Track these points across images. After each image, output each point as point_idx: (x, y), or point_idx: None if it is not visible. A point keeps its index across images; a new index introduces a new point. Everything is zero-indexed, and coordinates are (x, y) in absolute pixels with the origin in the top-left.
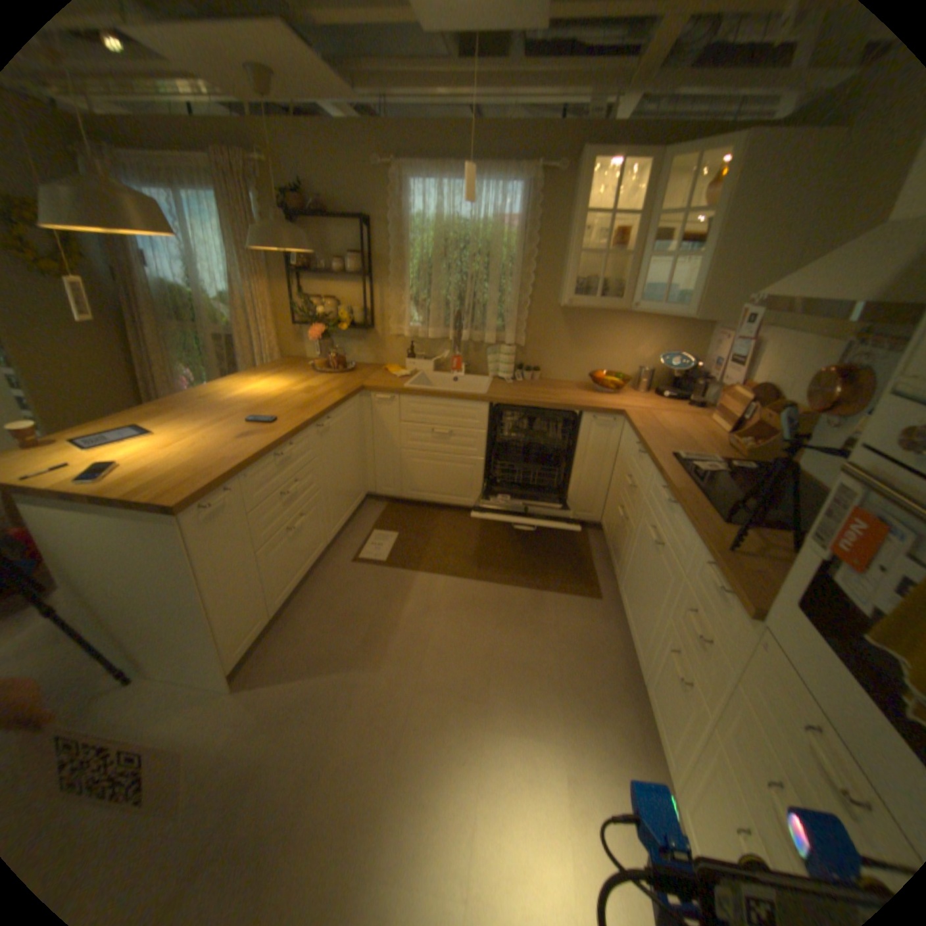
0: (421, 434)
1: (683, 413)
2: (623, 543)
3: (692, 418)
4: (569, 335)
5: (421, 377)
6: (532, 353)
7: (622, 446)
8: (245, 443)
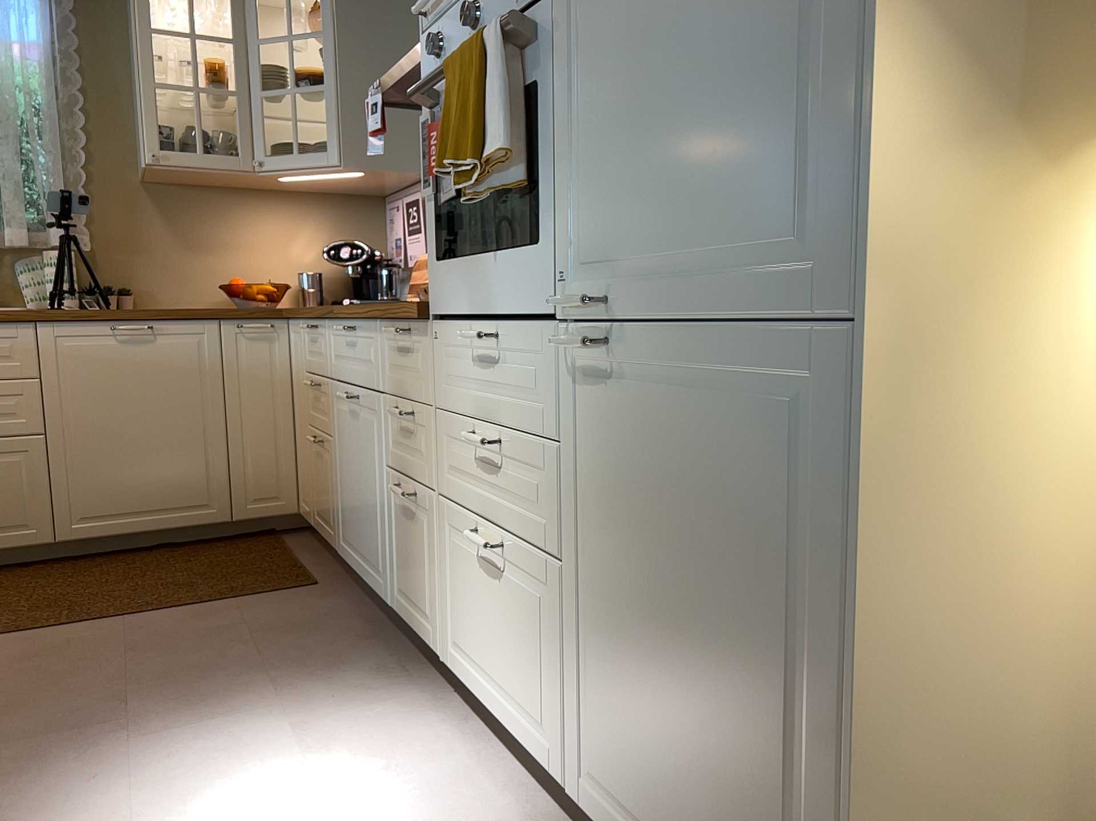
0: None
1: None
2: (326, 482)
3: None
4: (172, 231)
5: None
6: (111, 265)
7: (294, 361)
8: None
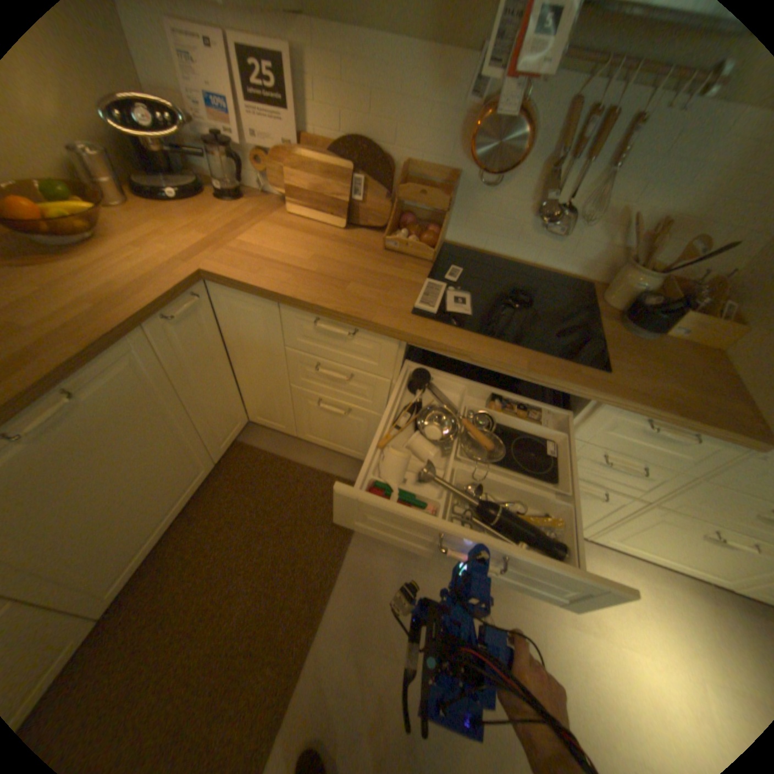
0: None
1: (246, 219)
2: (353, 430)
3: (273, 224)
4: None
5: None
6: None
7: (235, 325)
8: None
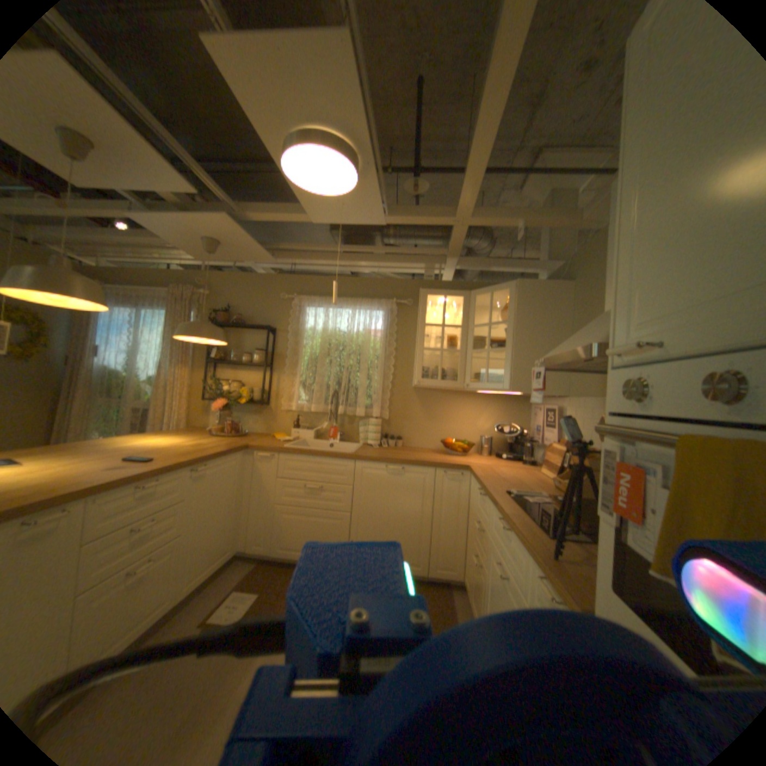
0: (295, 489)
1: (517, 468)
2: (480, 595)
3: (525, 472)
4: (423, 411)
5: (302, 442)
6: (395, 425)
7: (471, 497)
8: (110, 474)
